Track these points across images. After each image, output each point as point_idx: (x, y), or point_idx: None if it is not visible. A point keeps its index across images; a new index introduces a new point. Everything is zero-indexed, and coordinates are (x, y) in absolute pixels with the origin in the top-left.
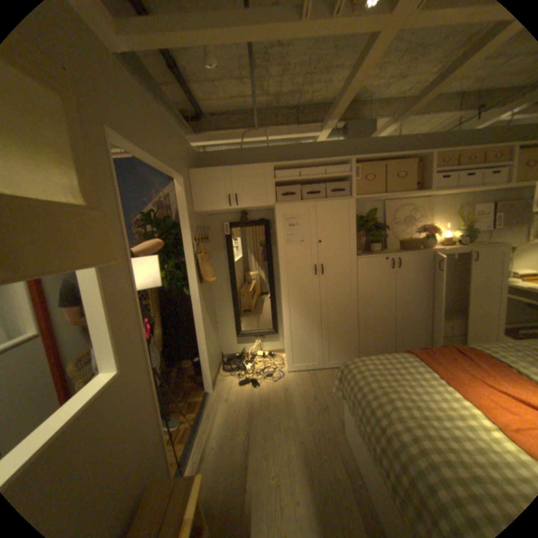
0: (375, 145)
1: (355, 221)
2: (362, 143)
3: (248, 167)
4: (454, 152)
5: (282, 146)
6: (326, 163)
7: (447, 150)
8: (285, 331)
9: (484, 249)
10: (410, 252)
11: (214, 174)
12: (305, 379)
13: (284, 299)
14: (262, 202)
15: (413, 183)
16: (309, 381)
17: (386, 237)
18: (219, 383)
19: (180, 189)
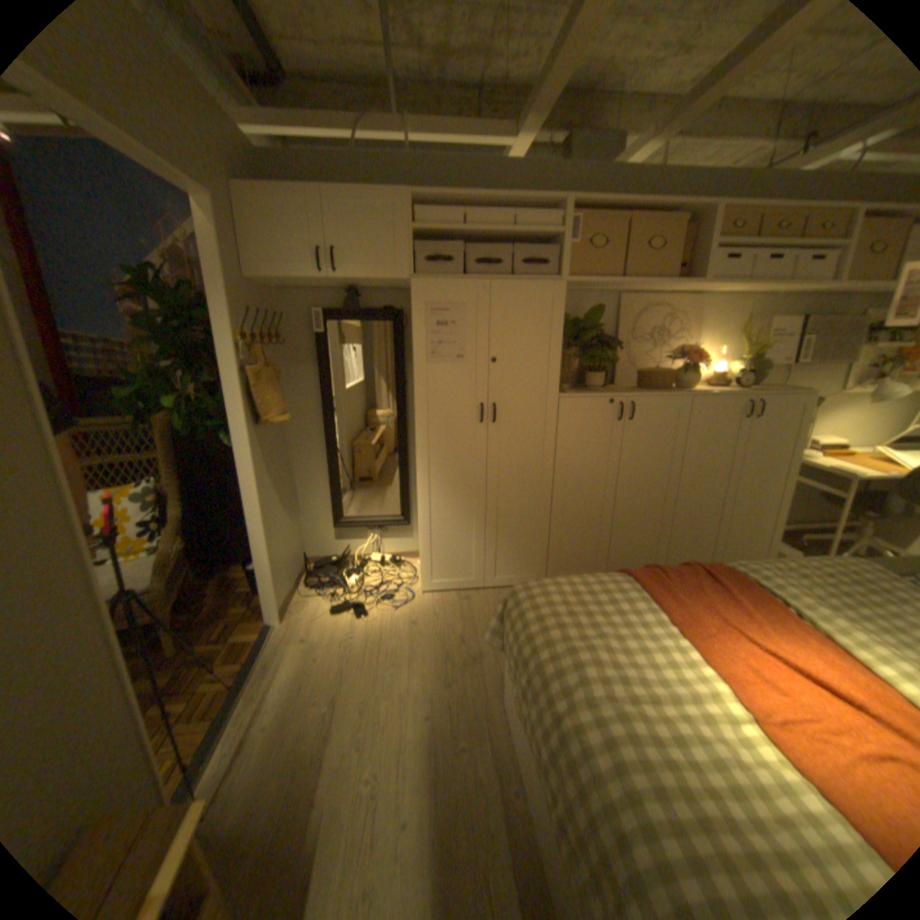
0: (616, 178)
1: (563, 326)
2: (592, 171)
3: (360, 191)
4: (755, 208)
5: (437, 158)
6: (518, 202)
7: (744, 203)
8: (420, 521)
9: (776, 396)
10: (653, 392)
11: (287, 198)
12: (451, 604)
13: (421, 464)
14: (386, 271)
15: (675, 263)
16: (456, 608)
17: (616, 362)
18: (295, 608)
19: (205, 219)
